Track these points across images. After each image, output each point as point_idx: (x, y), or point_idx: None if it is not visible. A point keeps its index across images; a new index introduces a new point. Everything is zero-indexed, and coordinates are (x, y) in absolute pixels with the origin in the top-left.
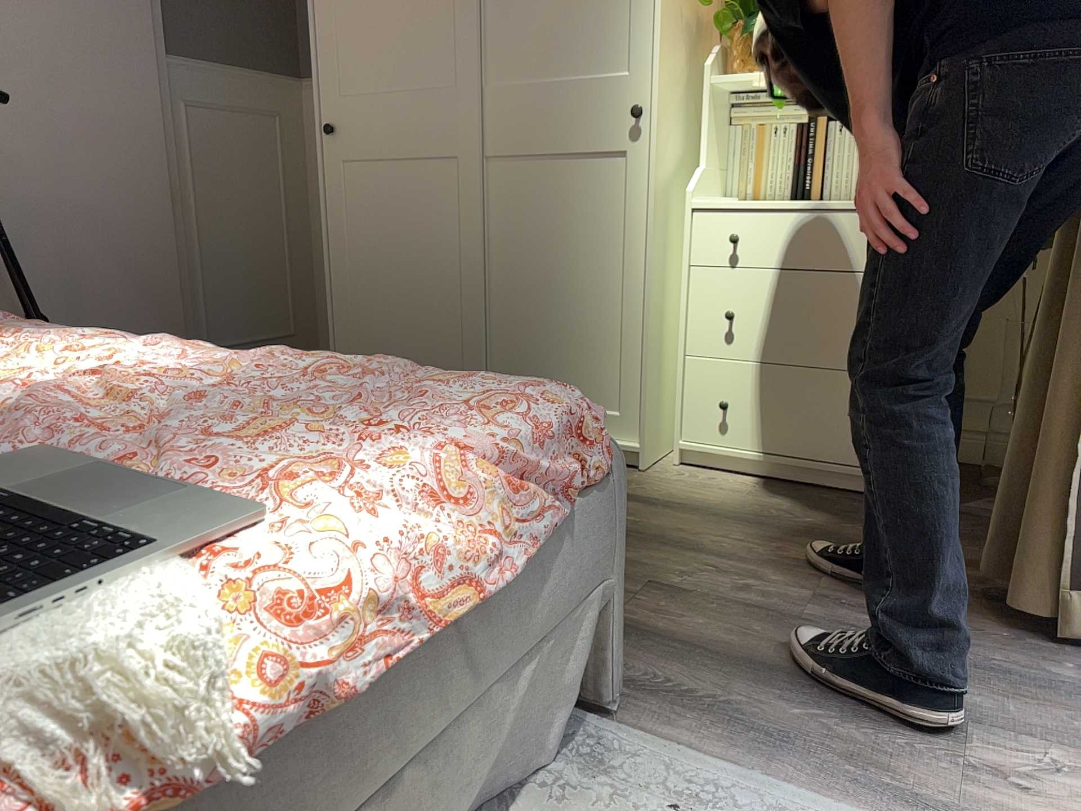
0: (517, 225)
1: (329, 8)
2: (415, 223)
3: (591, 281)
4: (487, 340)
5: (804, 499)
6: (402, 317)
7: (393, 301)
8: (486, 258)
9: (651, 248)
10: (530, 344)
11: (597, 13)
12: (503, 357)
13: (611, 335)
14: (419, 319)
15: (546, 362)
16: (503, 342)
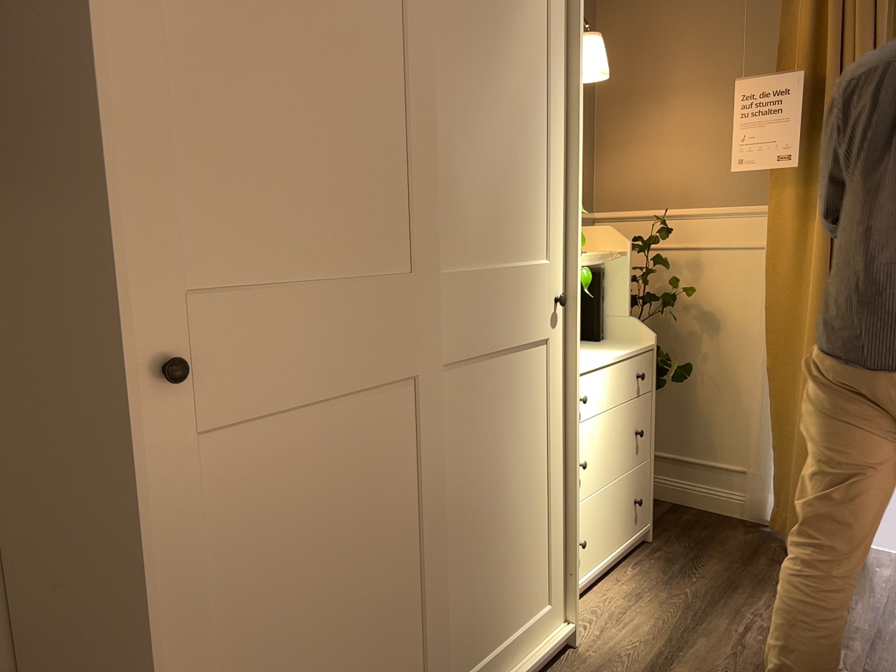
0: (467, 444)
1: (179, 100)
2: (360, 493)
3: (526, 477)
4: (445, 610)
5: (631, 576)
6: (339, 664)
7: (323, 647)
8: (442, 501)
9: (573, 425)
10: (481, 582)
11: (526, 201)
12: (456, 619)
13: (539, 524)
14: (366, 646)
15: (495, 591)
16: (456, 599)
